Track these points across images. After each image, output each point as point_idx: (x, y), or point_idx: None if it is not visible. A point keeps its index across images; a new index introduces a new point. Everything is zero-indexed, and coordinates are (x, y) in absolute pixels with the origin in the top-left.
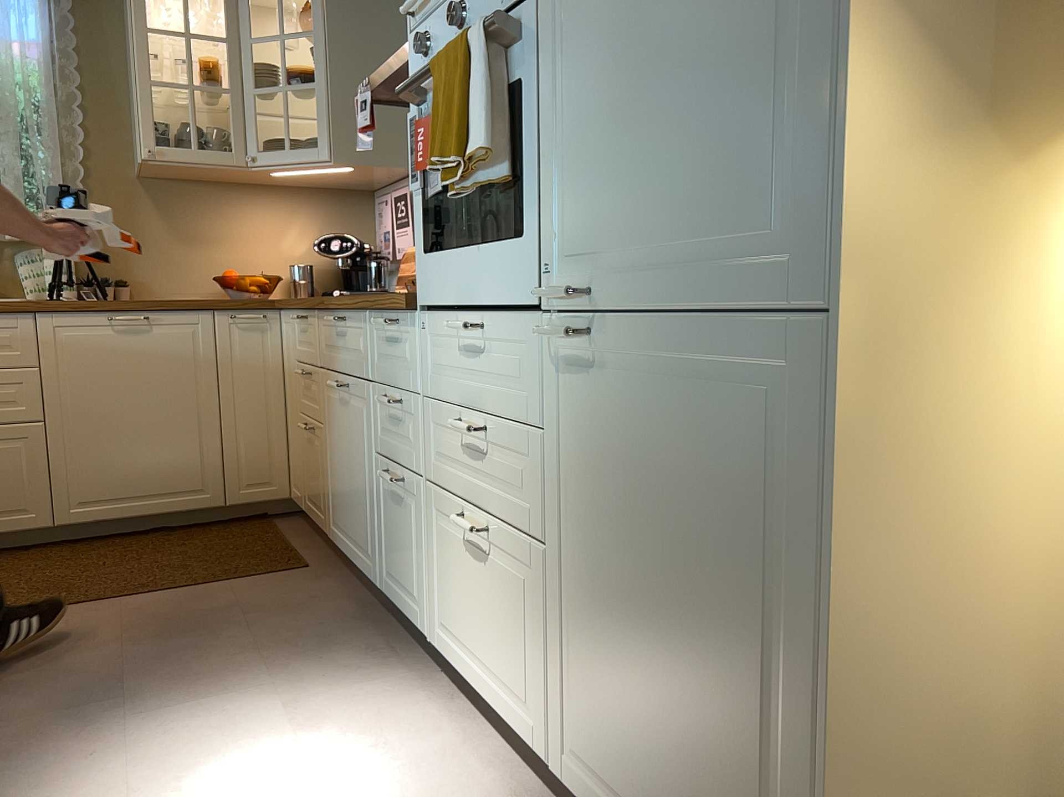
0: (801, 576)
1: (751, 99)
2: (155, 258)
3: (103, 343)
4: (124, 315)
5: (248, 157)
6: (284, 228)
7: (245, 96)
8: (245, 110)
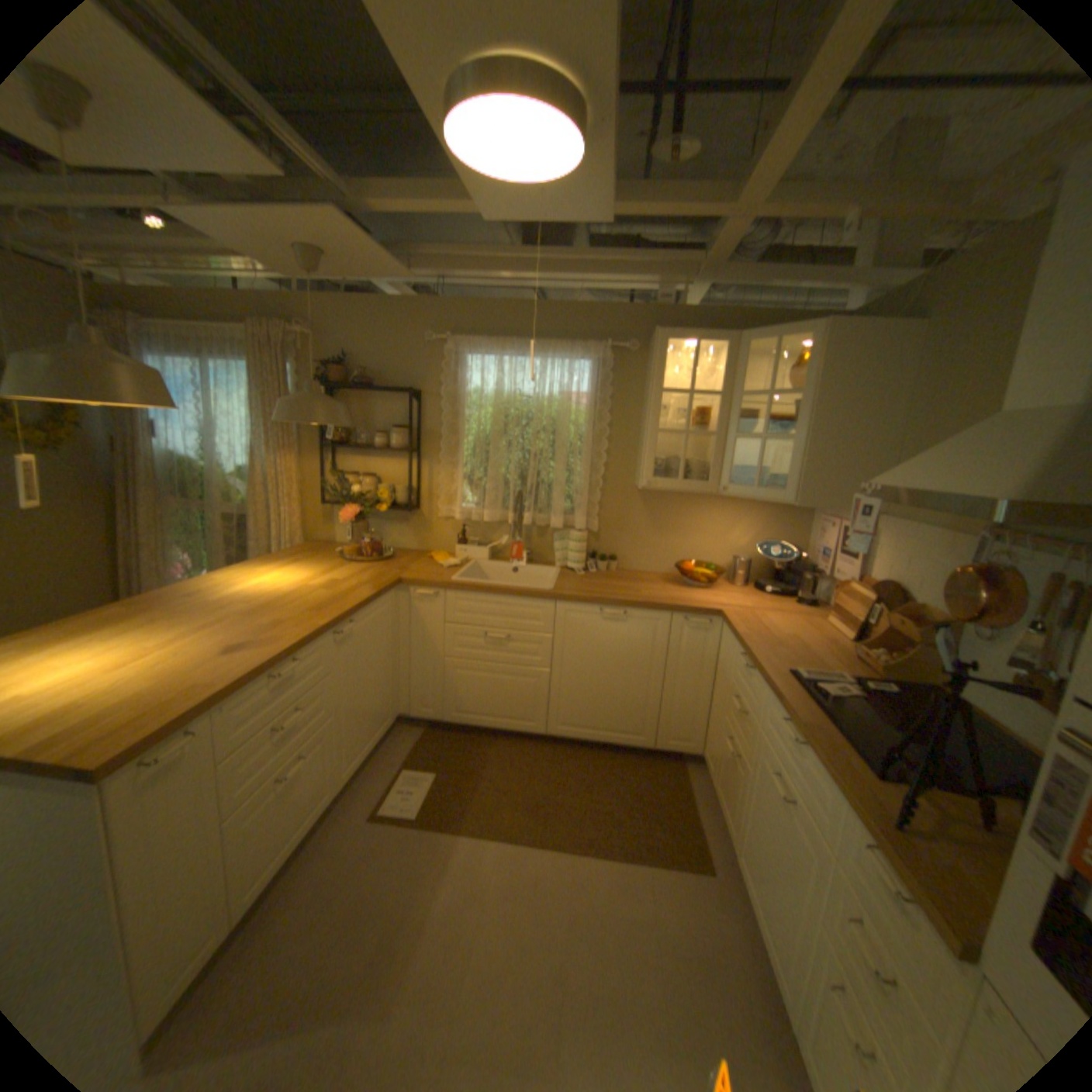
0: None
1: None
2: (636, 541)
3: (594, 625)
4: (610, 608)
5: (720, 488)
6: (734, 526)
7: (727, 439)
8: (725, 449)
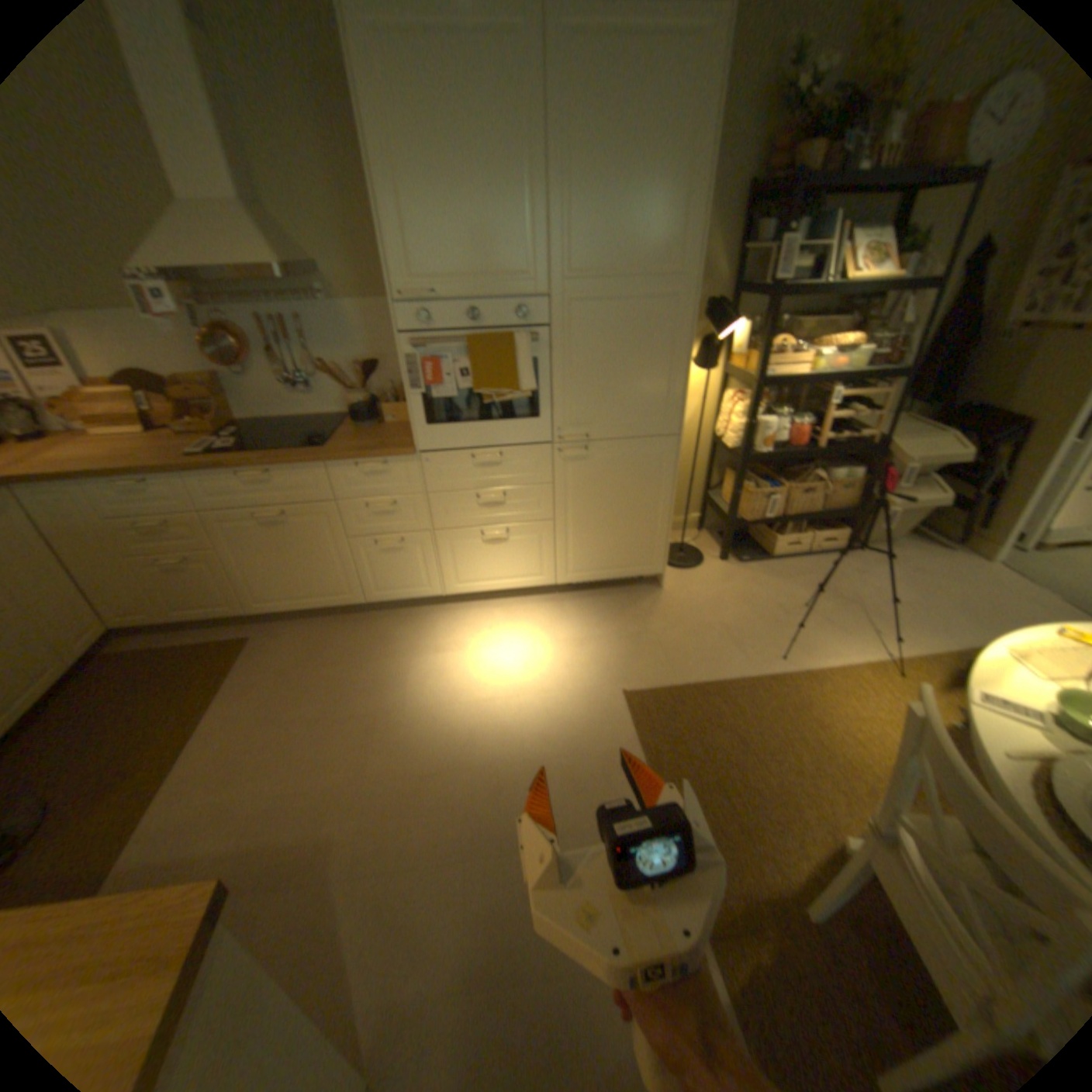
0: (660, 490)
1: (653, 388)
2: None
3: None
4: None
5: None
6: None
7: None
8: None
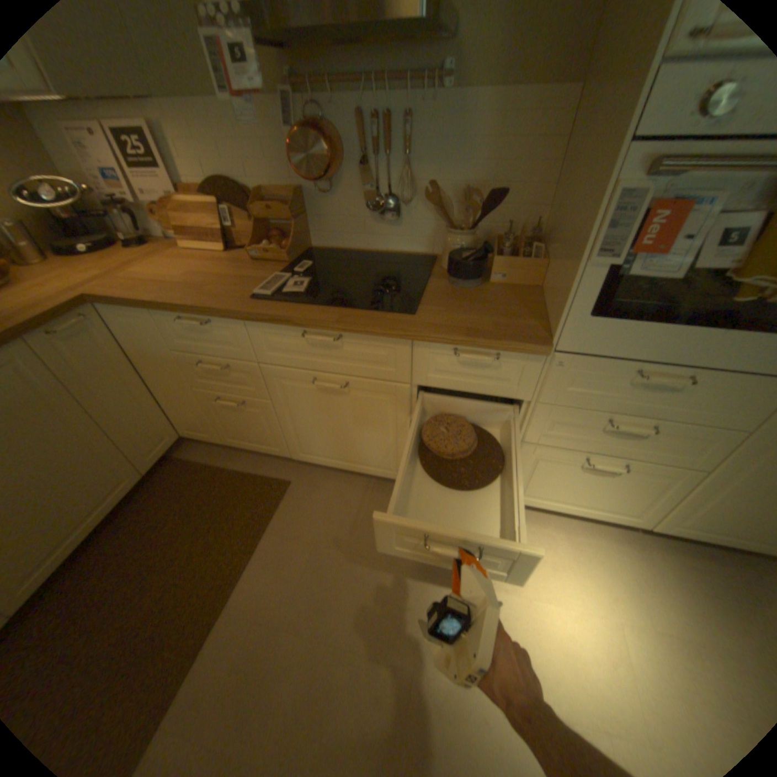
0: None
1: None
2: None
3: None
4: None
5: None
6: None
7: None
8: None
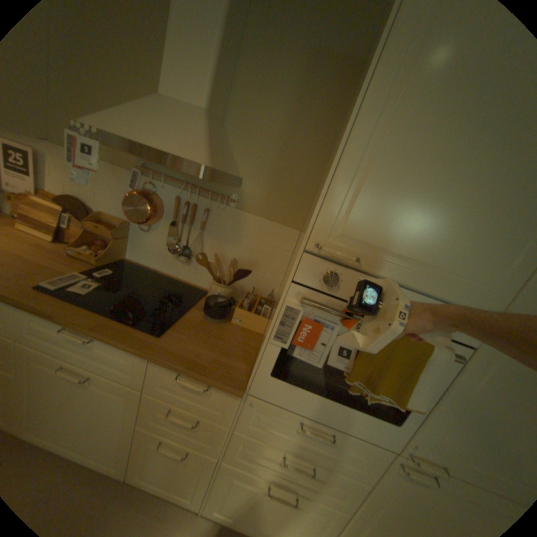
0: None
1: None
2: None
3: None
4: None
5: None
6: None
7: None
8: None
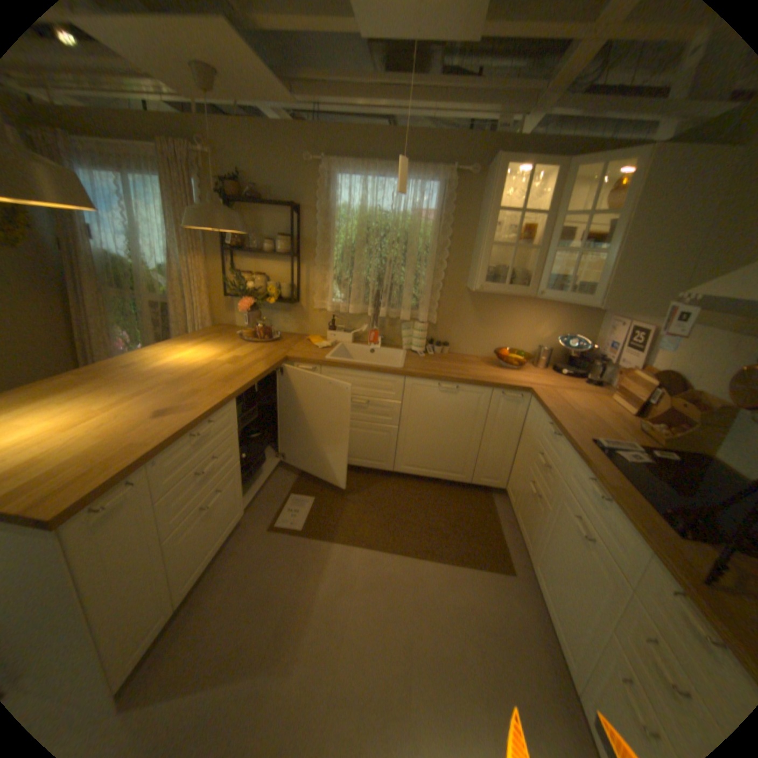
0: None
1: None
2: (464, 332)
3: (433, 396)
4: (446, 384)
5: (538, 292)
6: (541, 322)
7: (549, 251)
8: (545, 260)
